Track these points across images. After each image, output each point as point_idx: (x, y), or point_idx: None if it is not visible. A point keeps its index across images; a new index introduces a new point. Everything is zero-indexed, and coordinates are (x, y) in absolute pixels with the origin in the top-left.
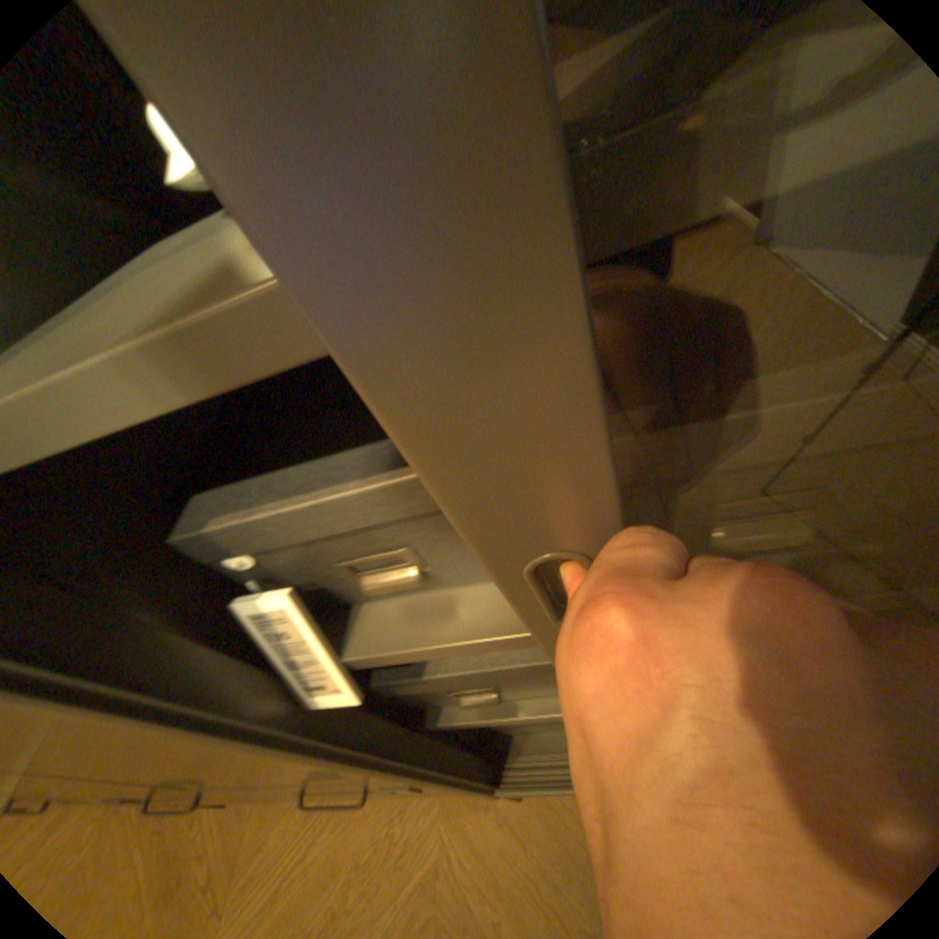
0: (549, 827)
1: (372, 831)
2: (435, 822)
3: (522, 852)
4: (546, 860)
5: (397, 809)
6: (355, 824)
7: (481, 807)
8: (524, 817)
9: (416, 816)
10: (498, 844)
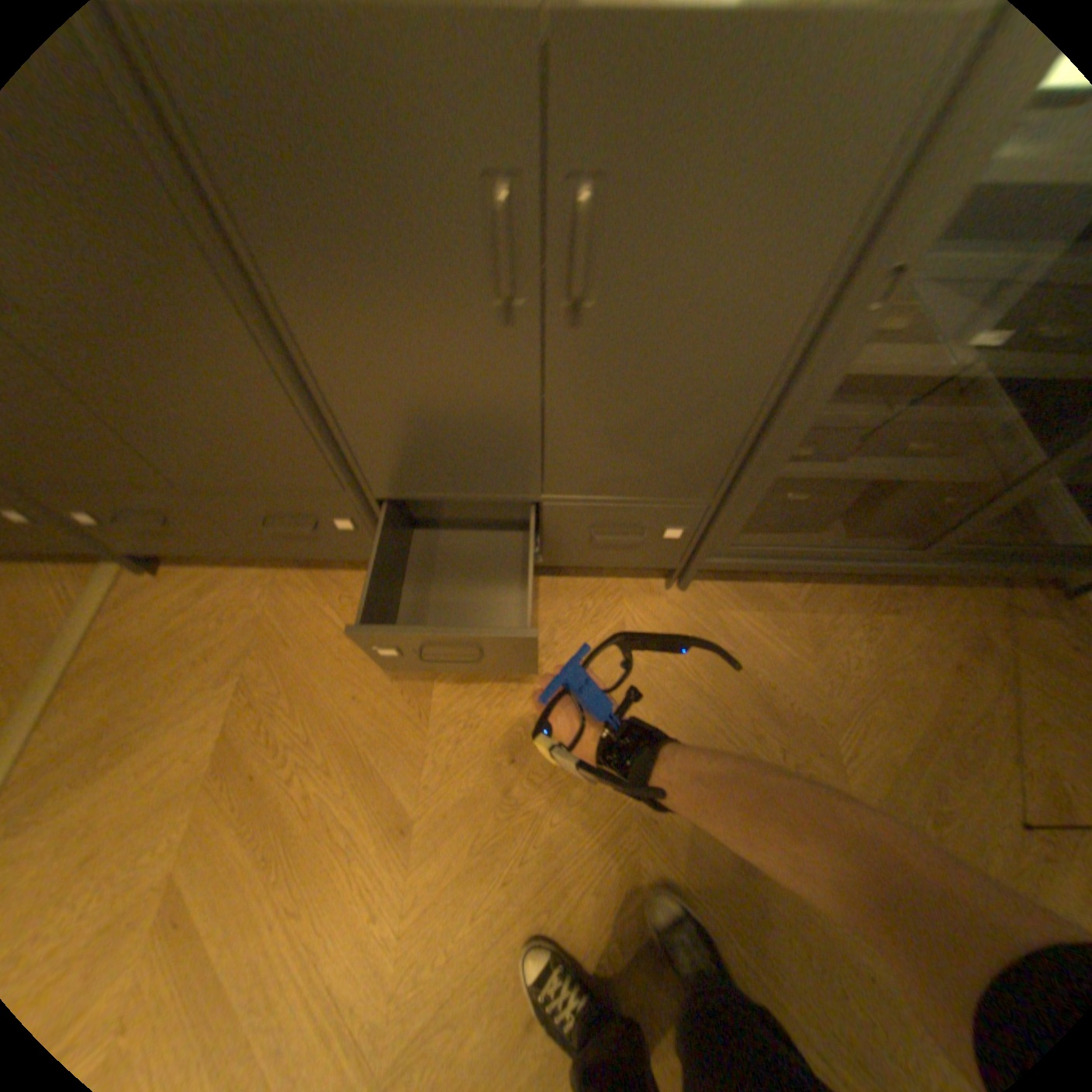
0: (700, 604)
1: (562, 602)
2: (615, 599)
3: (682, 615)
4: (699, 620)
5: (582, 591)
6: (546, 598)
7: (650, 592)
8: (683, 598)
9: (599, 595)
10: (665, 611)
